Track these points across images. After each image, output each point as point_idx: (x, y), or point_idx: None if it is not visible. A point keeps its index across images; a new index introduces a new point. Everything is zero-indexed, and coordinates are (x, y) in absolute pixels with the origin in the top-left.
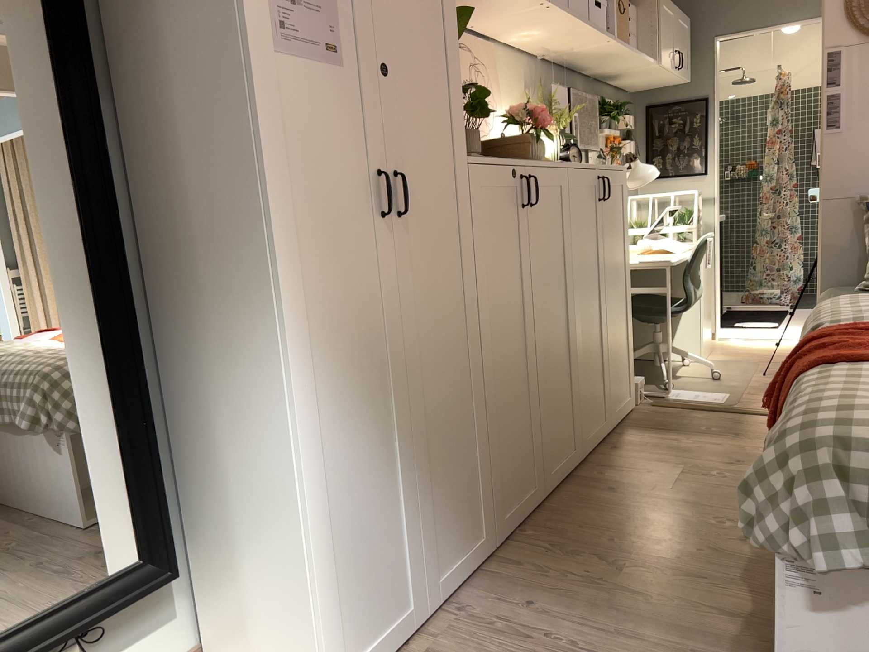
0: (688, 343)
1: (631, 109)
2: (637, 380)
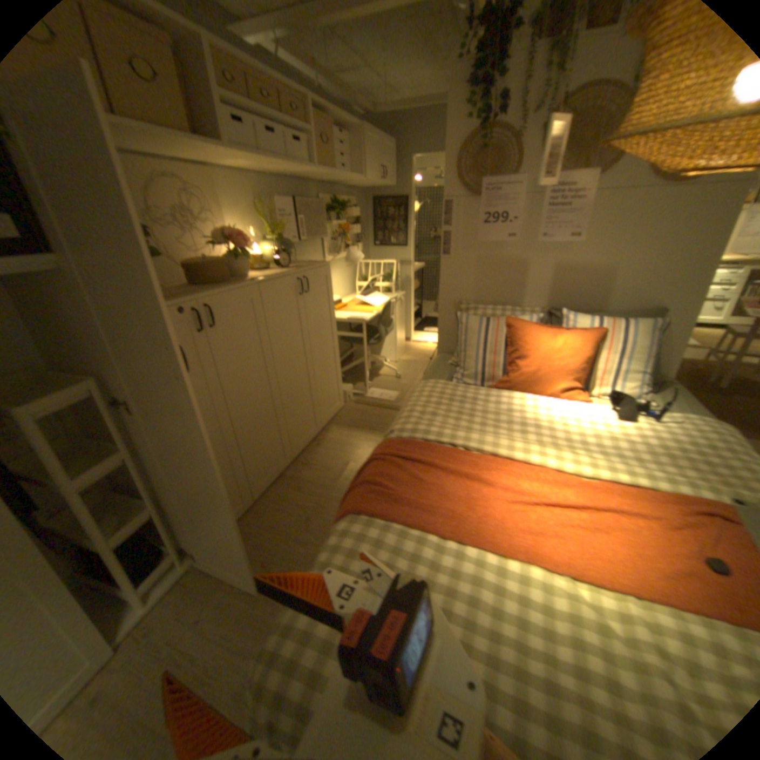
0: (391, 353)
1: (366, 200)
2: (349, 388)
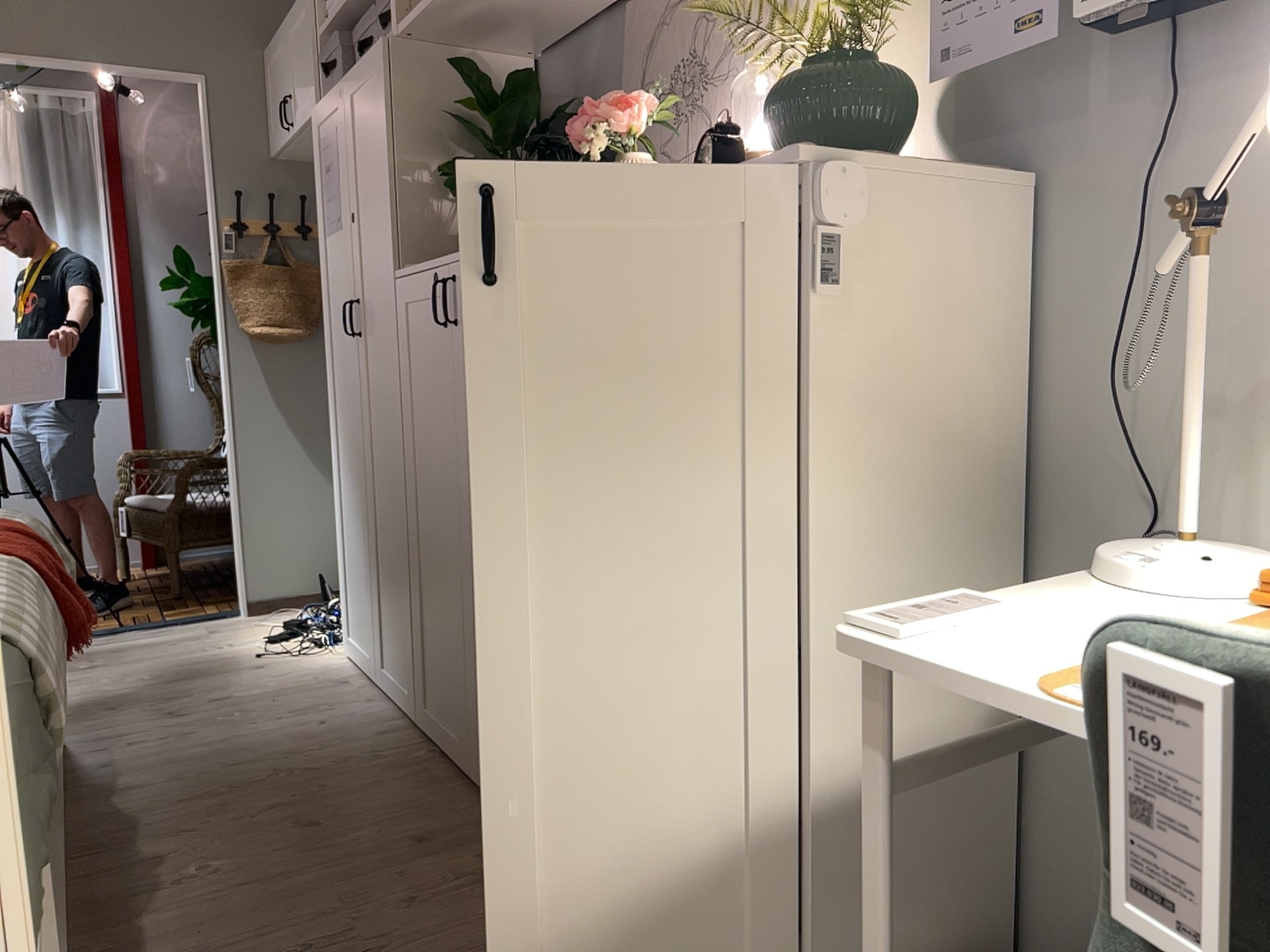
0: None
1: None
2: None
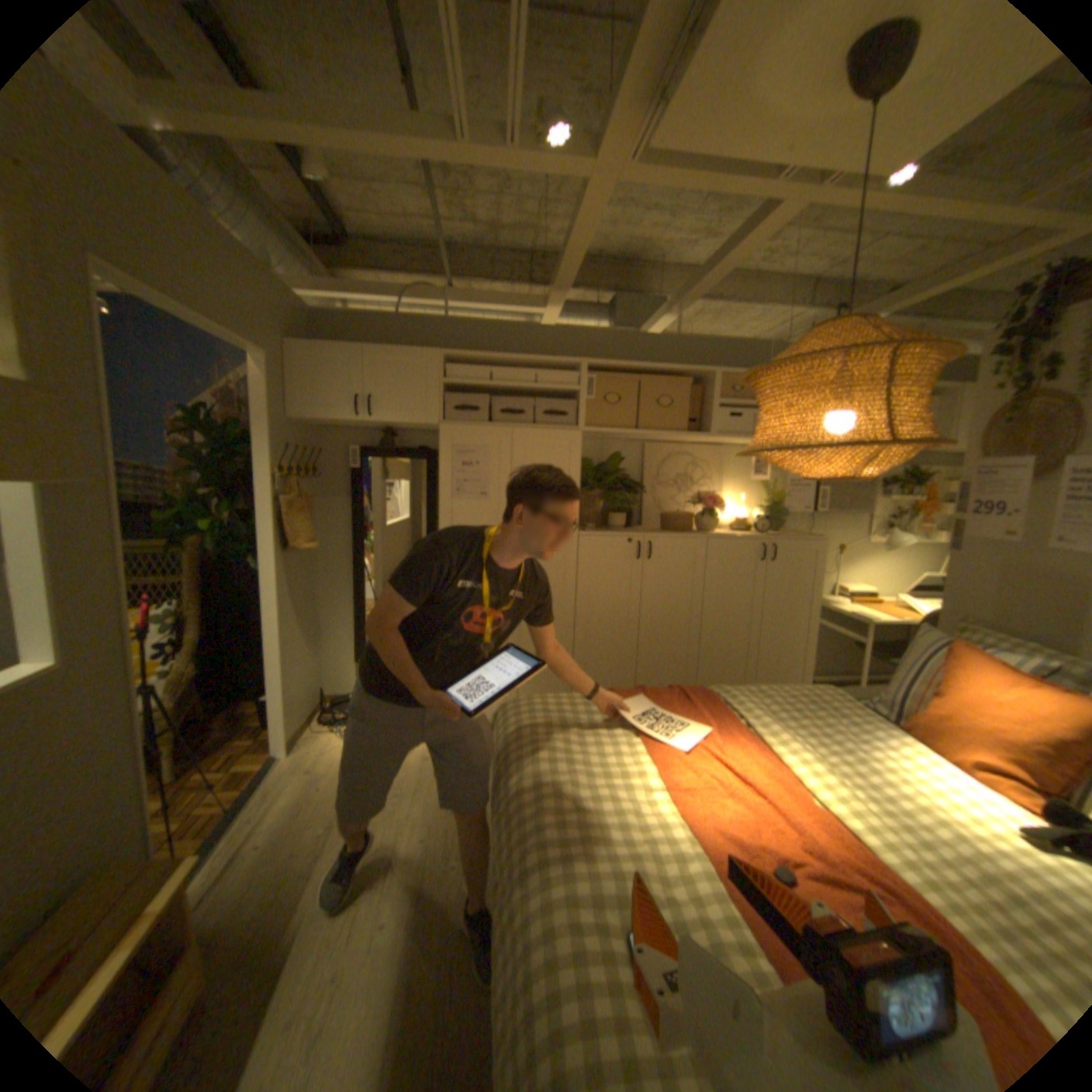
0: None
1: None
2: None
